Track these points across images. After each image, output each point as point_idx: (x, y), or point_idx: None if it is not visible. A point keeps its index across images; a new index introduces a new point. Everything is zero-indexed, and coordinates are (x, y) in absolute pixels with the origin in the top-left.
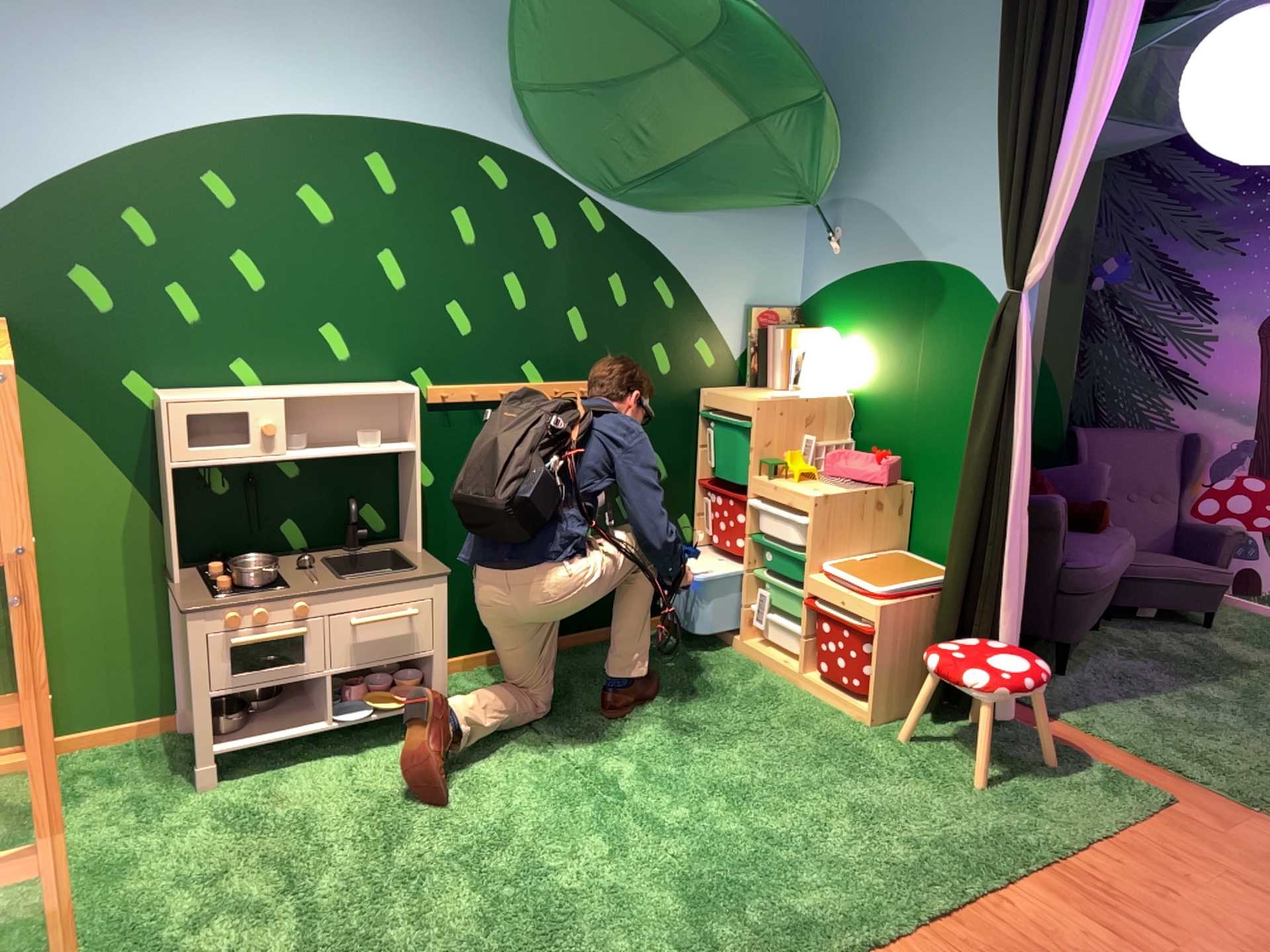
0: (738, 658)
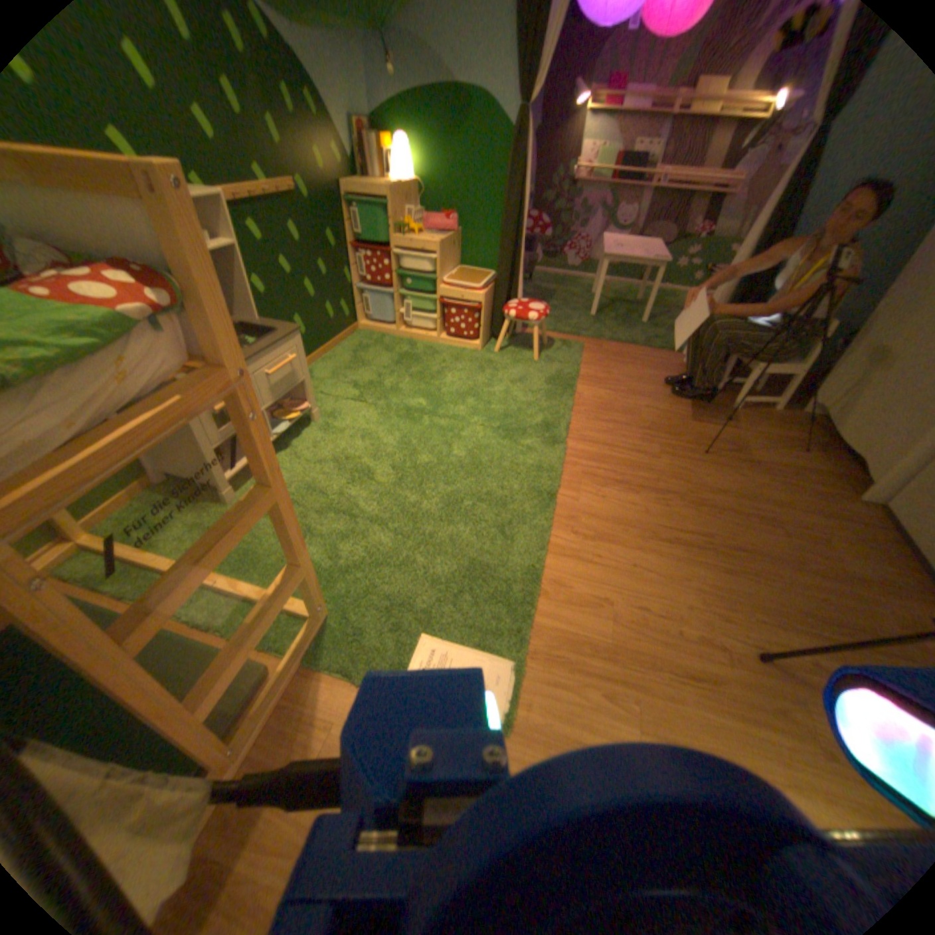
0: (399, 339)
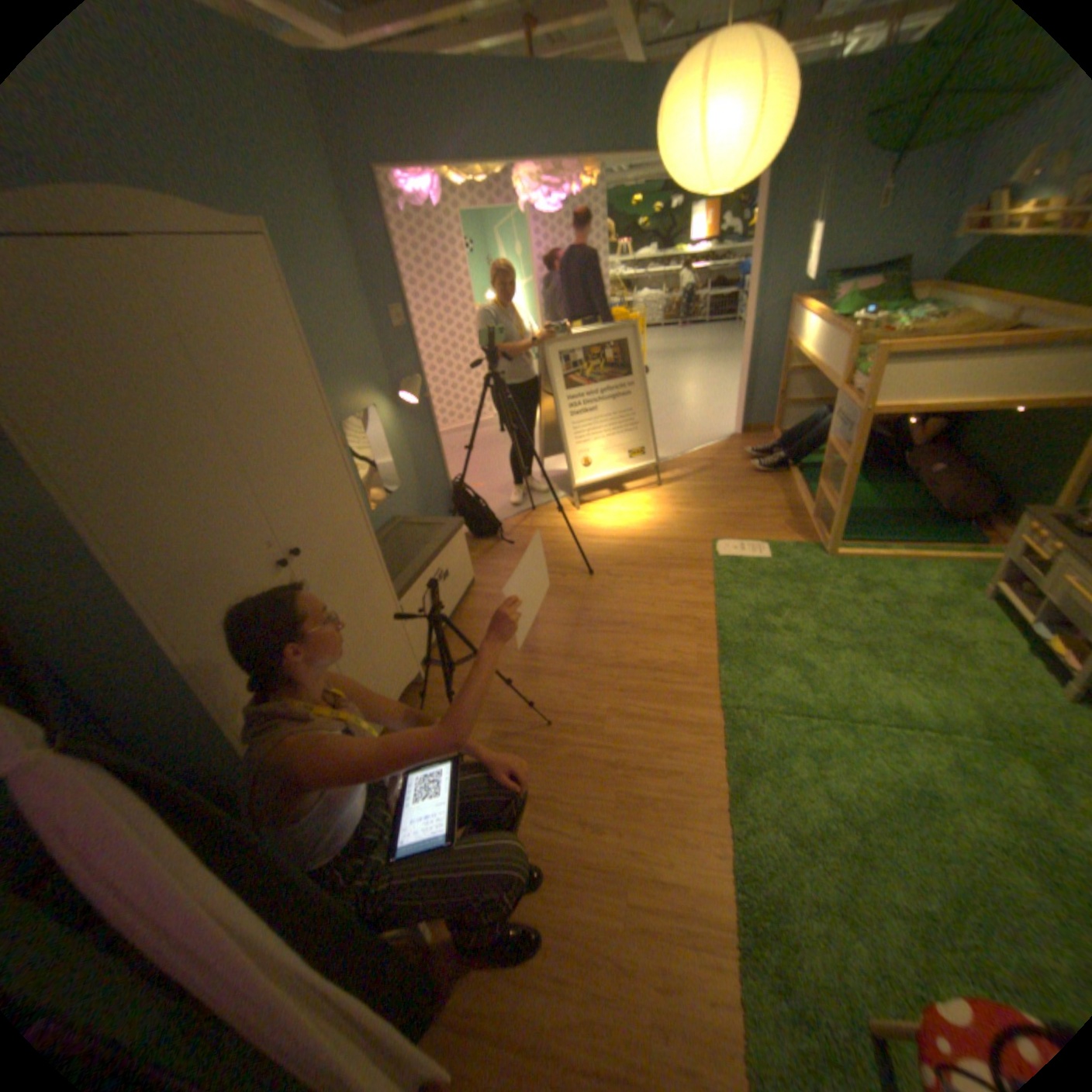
0: None
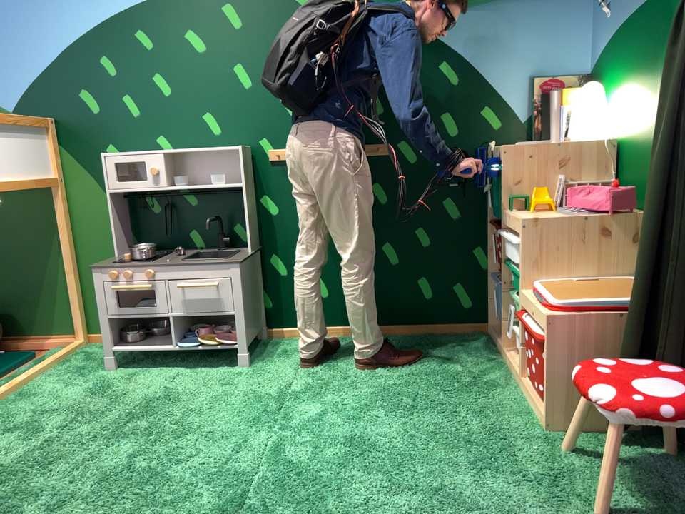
0: (494, 363)
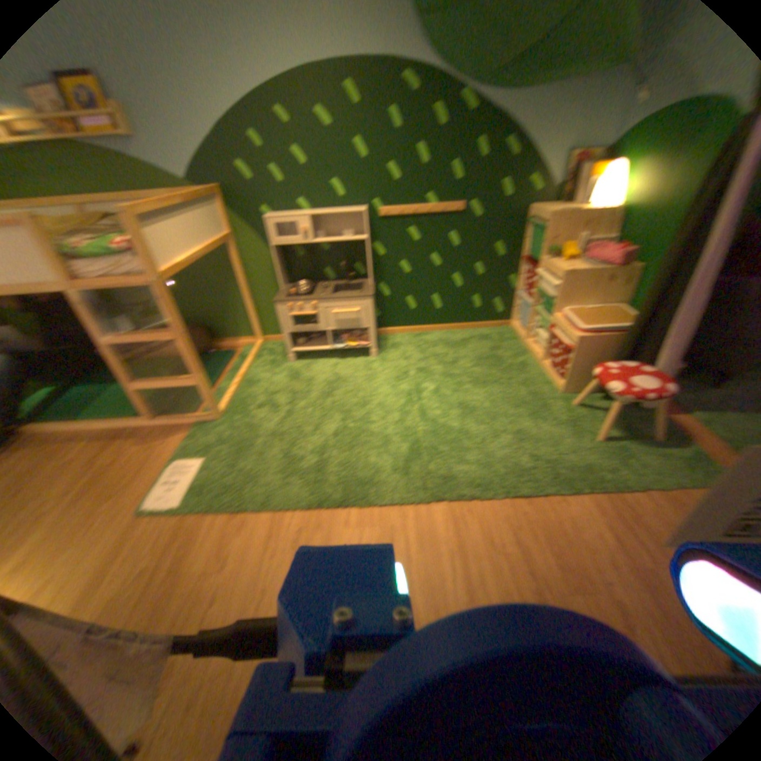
0: (517, 347)
